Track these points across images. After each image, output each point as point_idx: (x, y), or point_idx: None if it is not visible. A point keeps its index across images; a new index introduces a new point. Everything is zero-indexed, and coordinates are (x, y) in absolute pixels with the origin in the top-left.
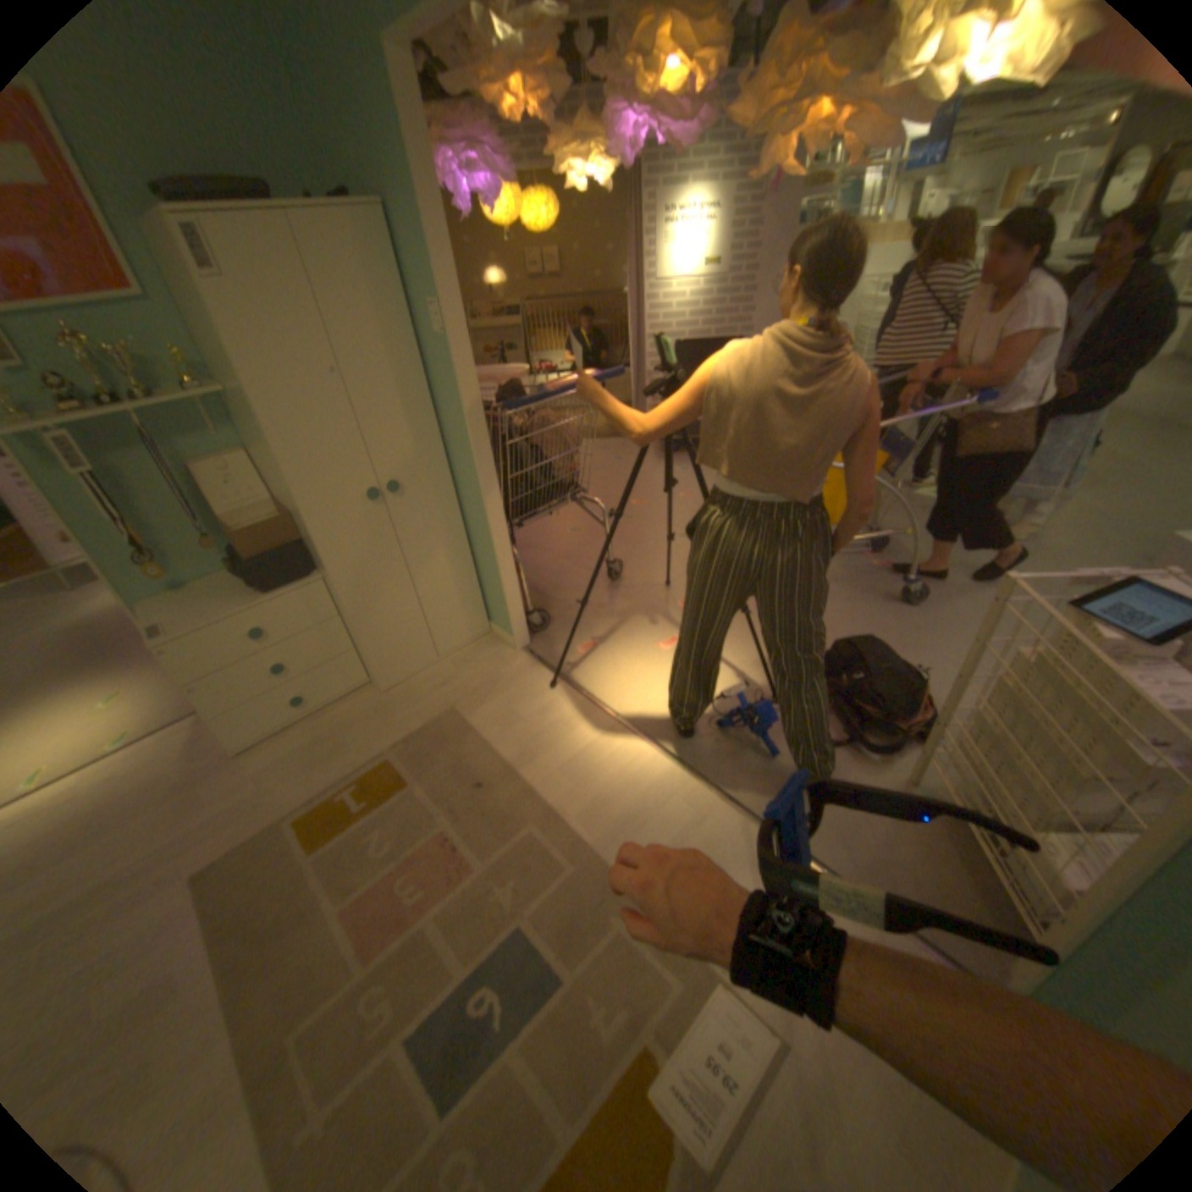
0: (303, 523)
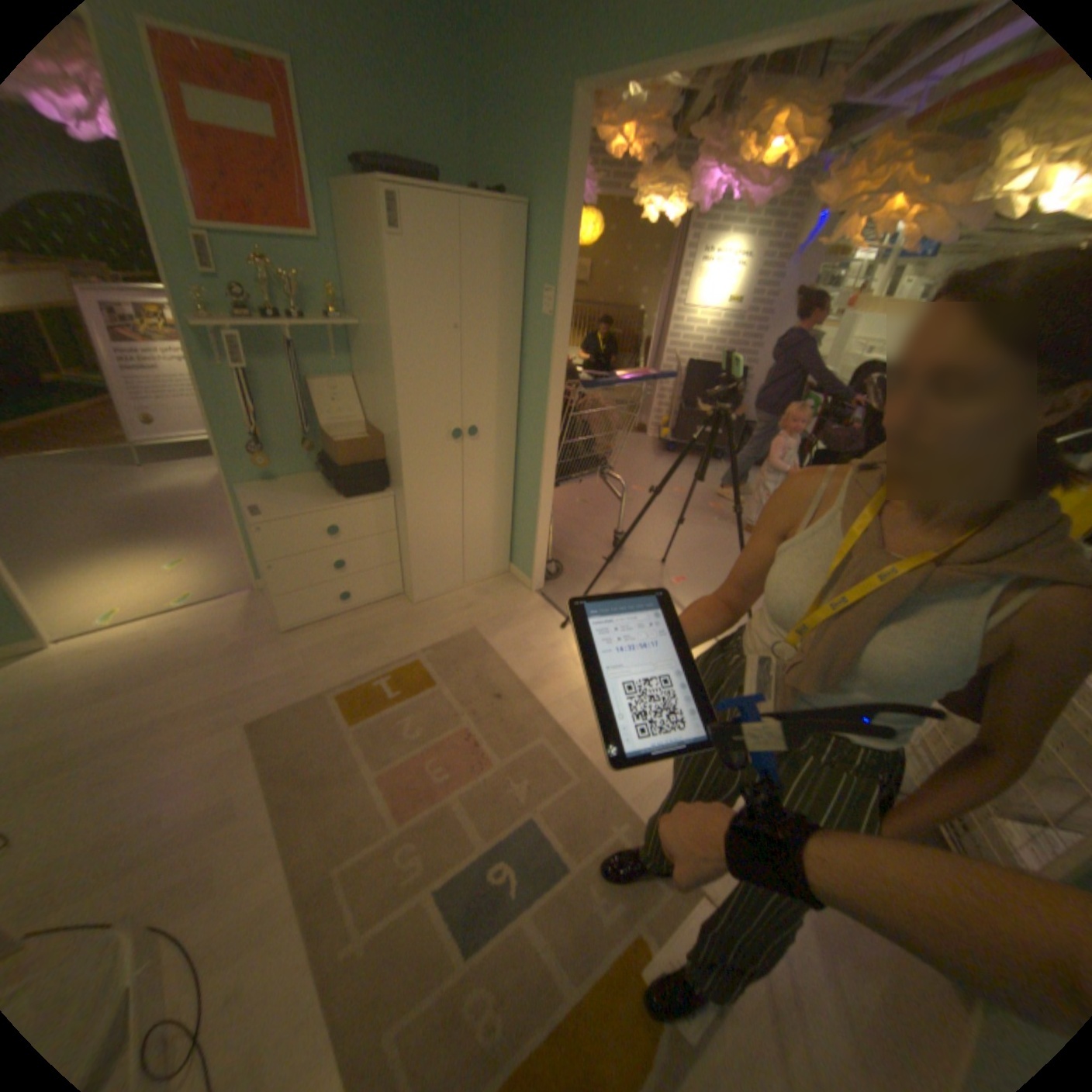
0: (398, 446)
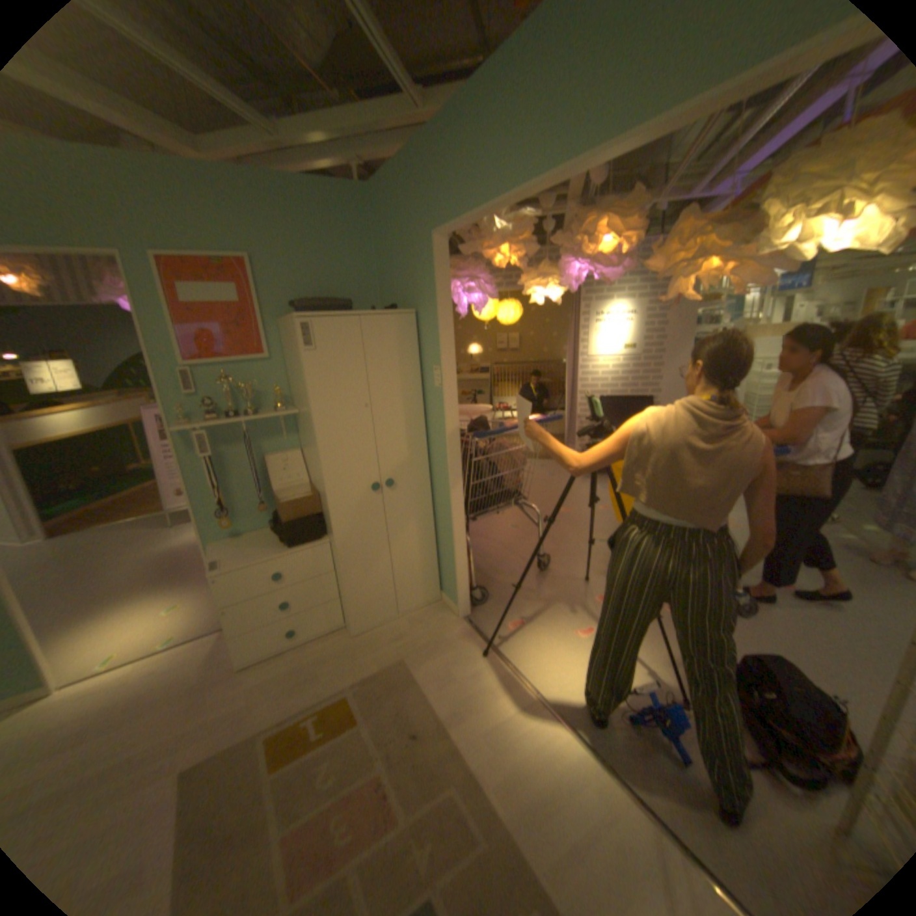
0: (326, 501)
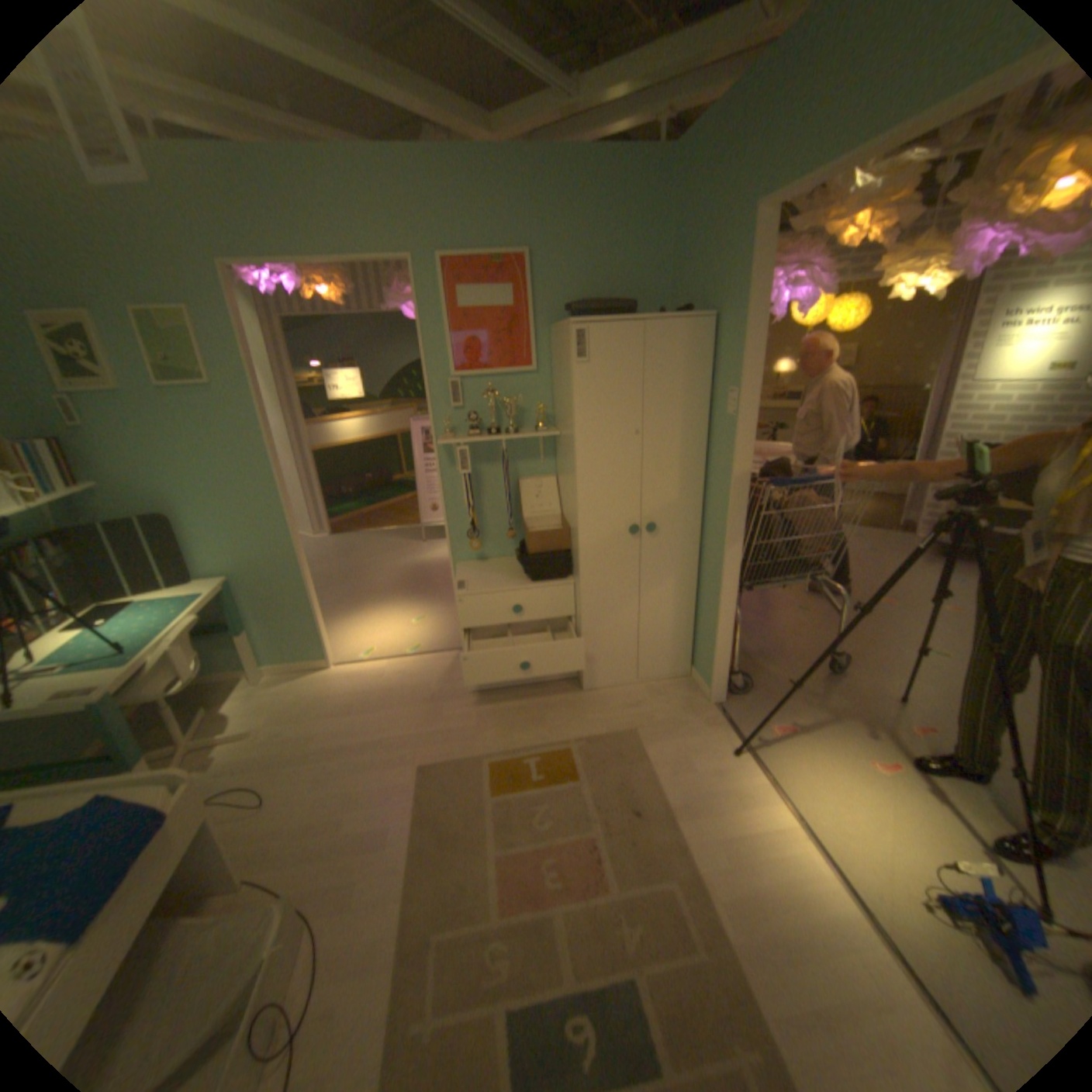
0: (577, 538)
